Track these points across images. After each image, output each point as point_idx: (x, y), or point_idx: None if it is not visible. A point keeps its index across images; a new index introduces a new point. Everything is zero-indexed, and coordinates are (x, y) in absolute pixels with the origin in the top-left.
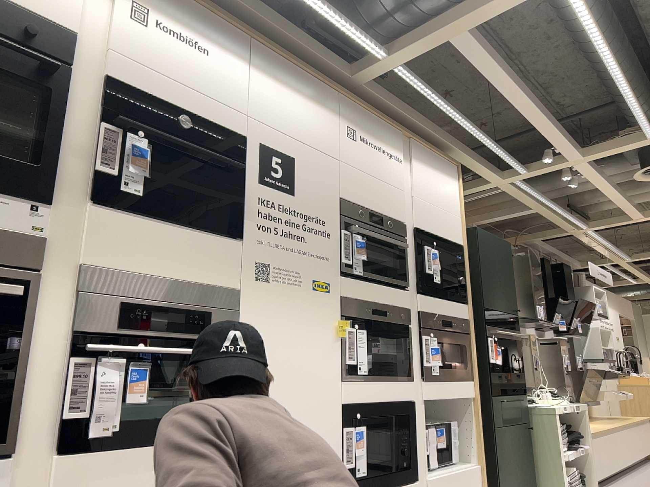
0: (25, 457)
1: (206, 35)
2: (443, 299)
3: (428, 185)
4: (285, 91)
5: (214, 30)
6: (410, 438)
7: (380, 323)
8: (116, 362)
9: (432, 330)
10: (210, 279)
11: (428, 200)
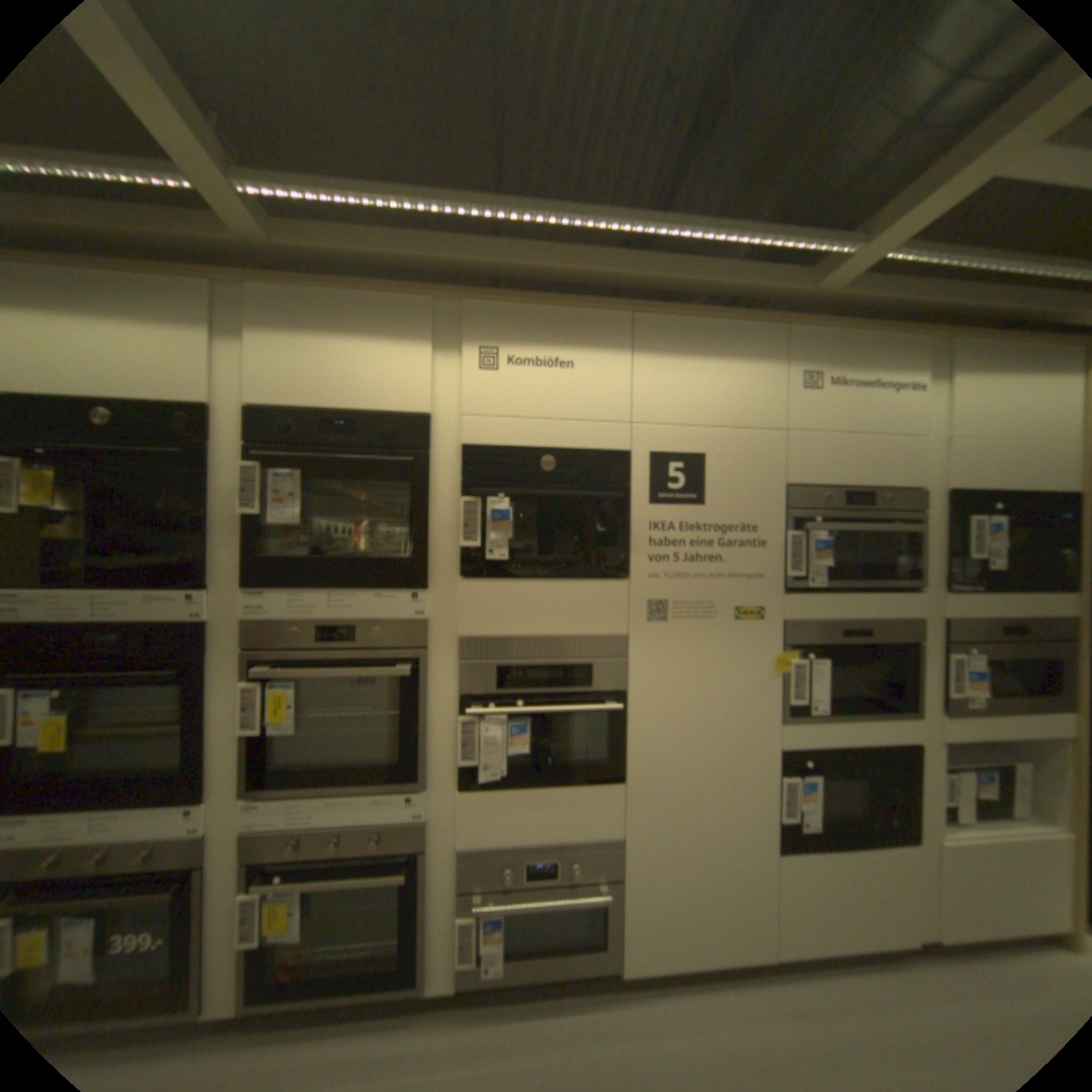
0: (436, 790)
1: (566, 344)
2: (1015, 591)
3: (993, 409)
4: (687, 366)
5: (577, 330)
6: (910, 793)
7: (859, 645)
8: (497, 719)
9: (979, 644)
10: (589, 629)
11: (992, 435)
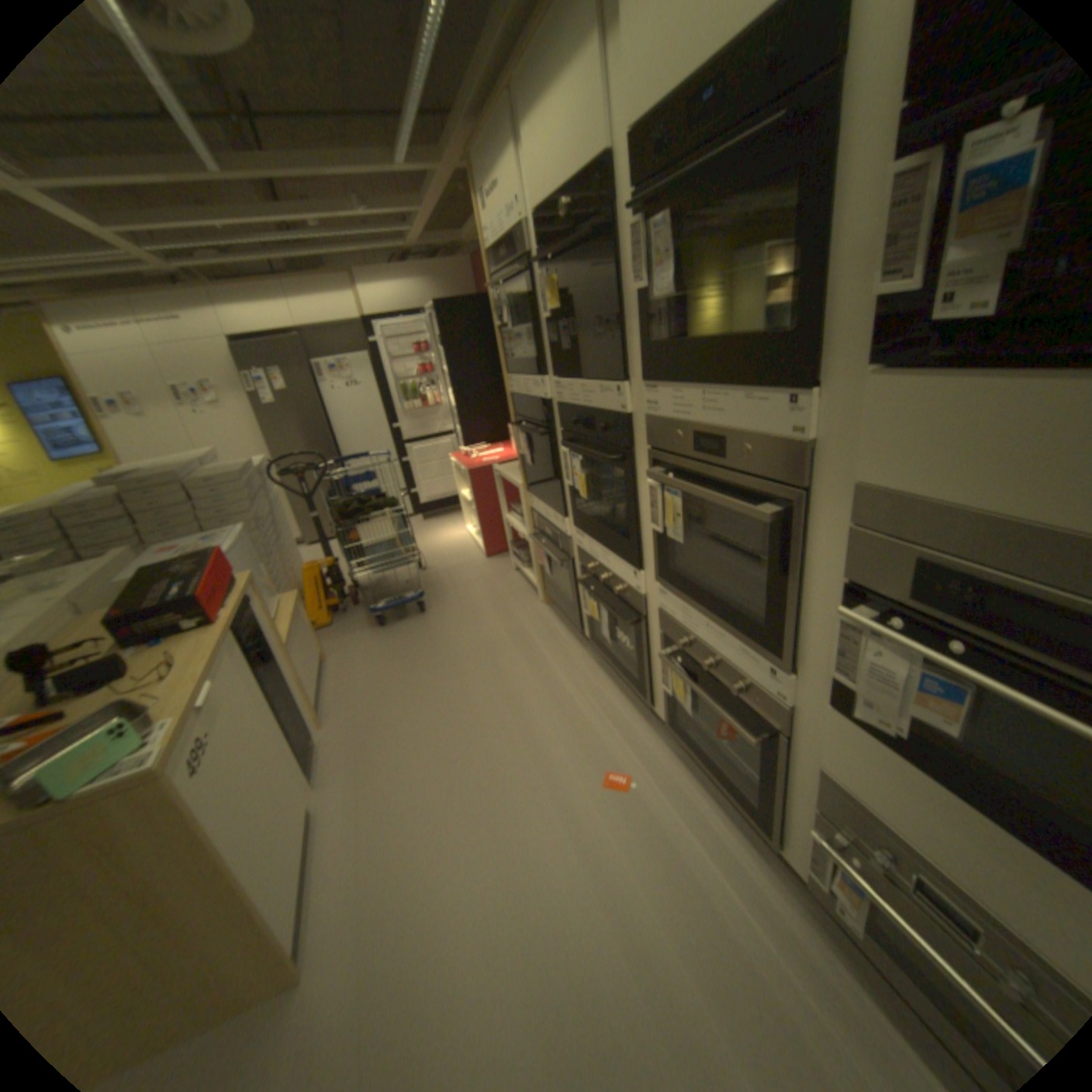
0: (810, 684)
1: None
2: None
3: None
4: None
5: None
6: None
7: None
8: (908, 648)
9: None
10: None
11: None
